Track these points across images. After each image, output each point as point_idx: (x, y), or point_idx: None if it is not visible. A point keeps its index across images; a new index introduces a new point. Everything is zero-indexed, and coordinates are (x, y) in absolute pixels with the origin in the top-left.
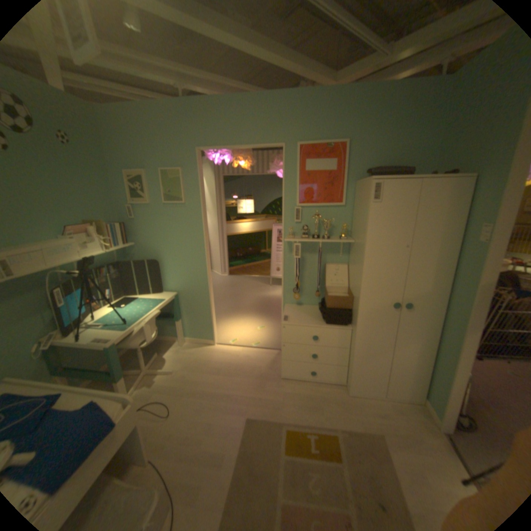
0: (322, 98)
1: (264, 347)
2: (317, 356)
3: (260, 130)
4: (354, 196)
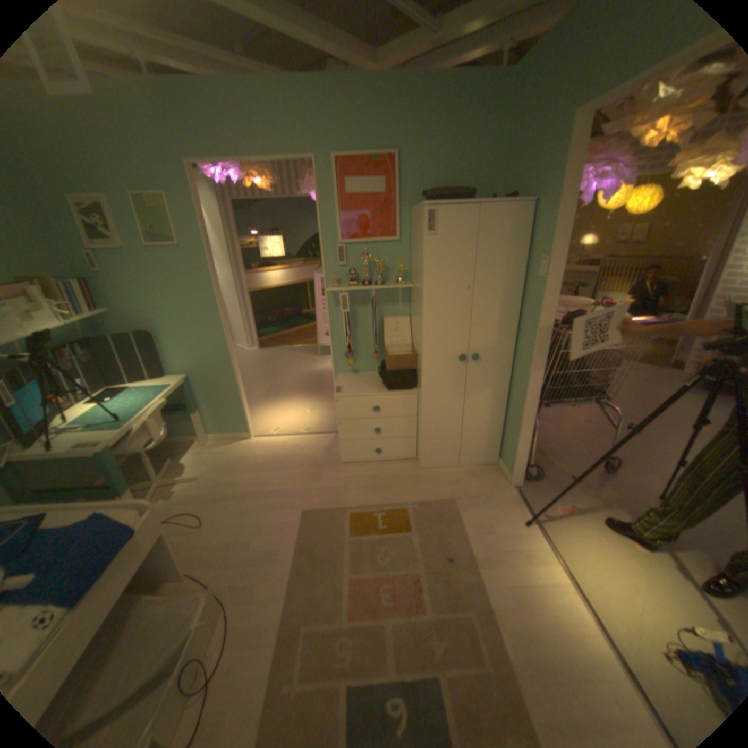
0: (357, 90)
1: (316, 431)
2: (379, 429)
3: (277, 135)
4: (409, 227)
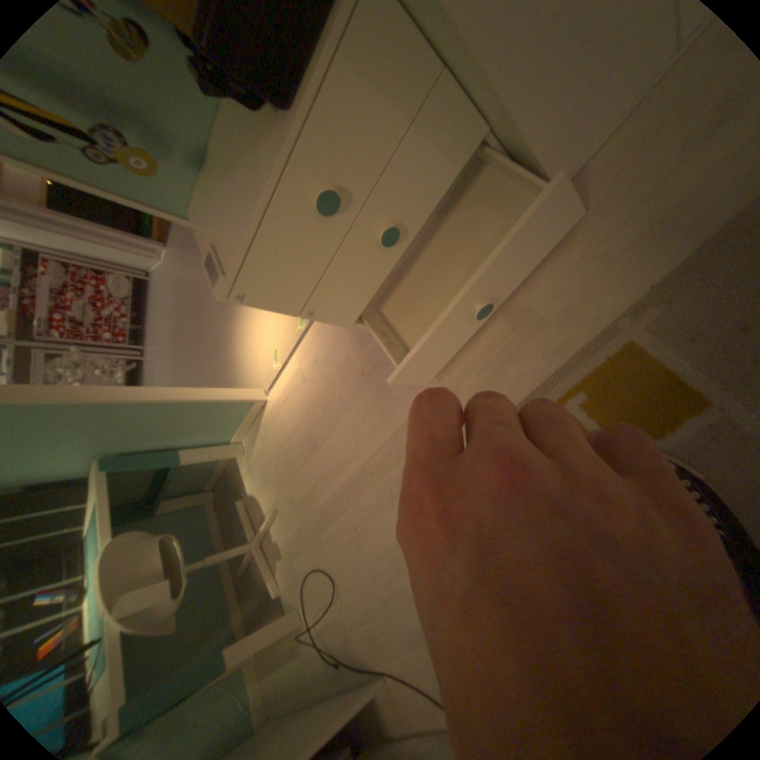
0: None
1: None
2: (393, 228)
3: None
4: None
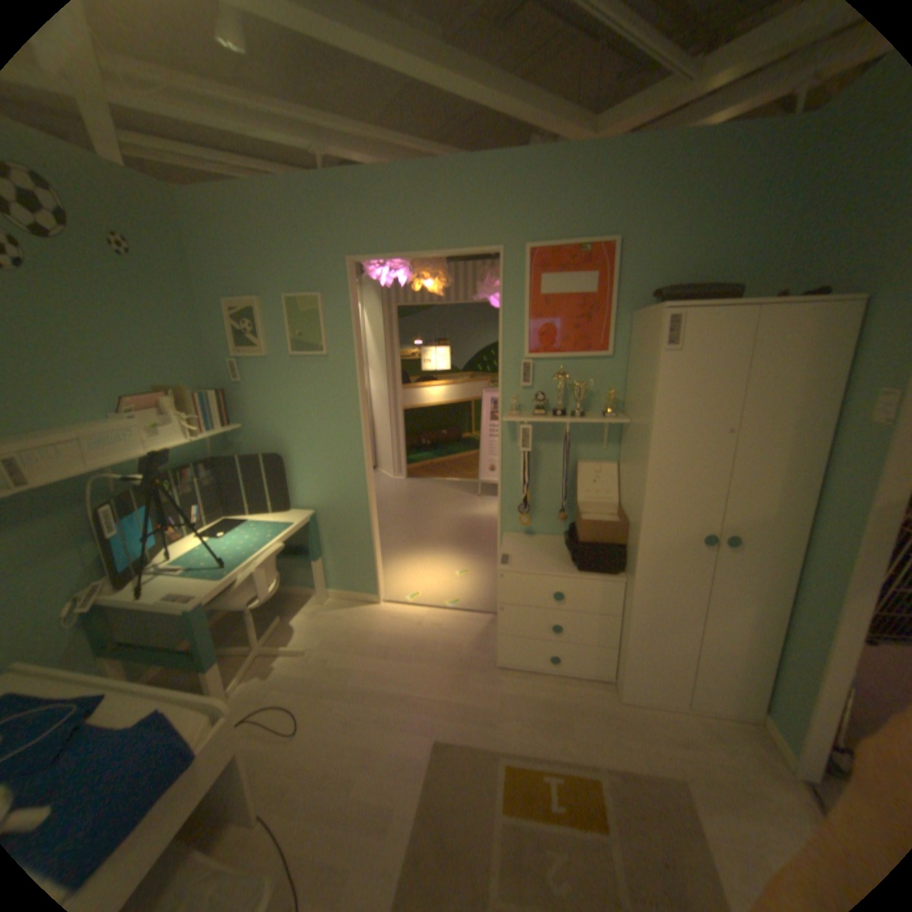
0: (570, 163)
1: (466, 607)
2: (560, 628)
3: (459, 224)
4: (628, 338)
